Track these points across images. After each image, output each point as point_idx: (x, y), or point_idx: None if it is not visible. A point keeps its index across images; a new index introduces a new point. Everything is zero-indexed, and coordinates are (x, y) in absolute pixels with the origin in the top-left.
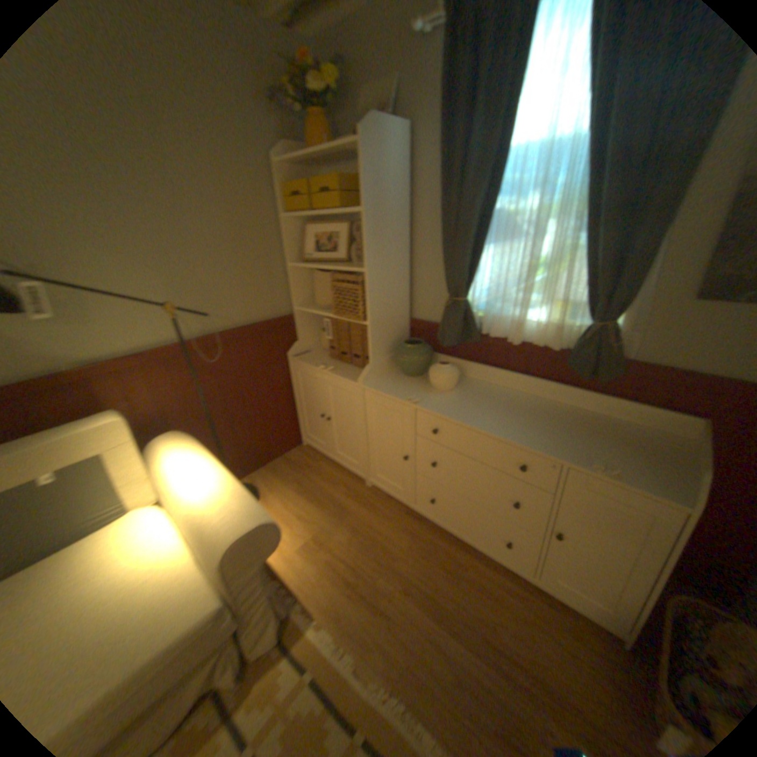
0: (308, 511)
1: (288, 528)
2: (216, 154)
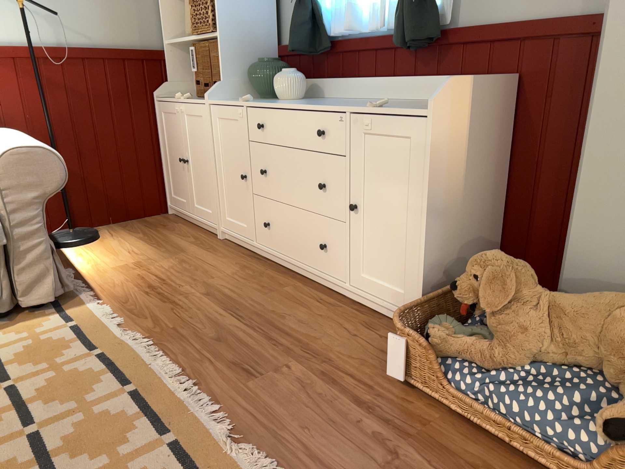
0: (144, 249)
1: (115, 256)
2: None
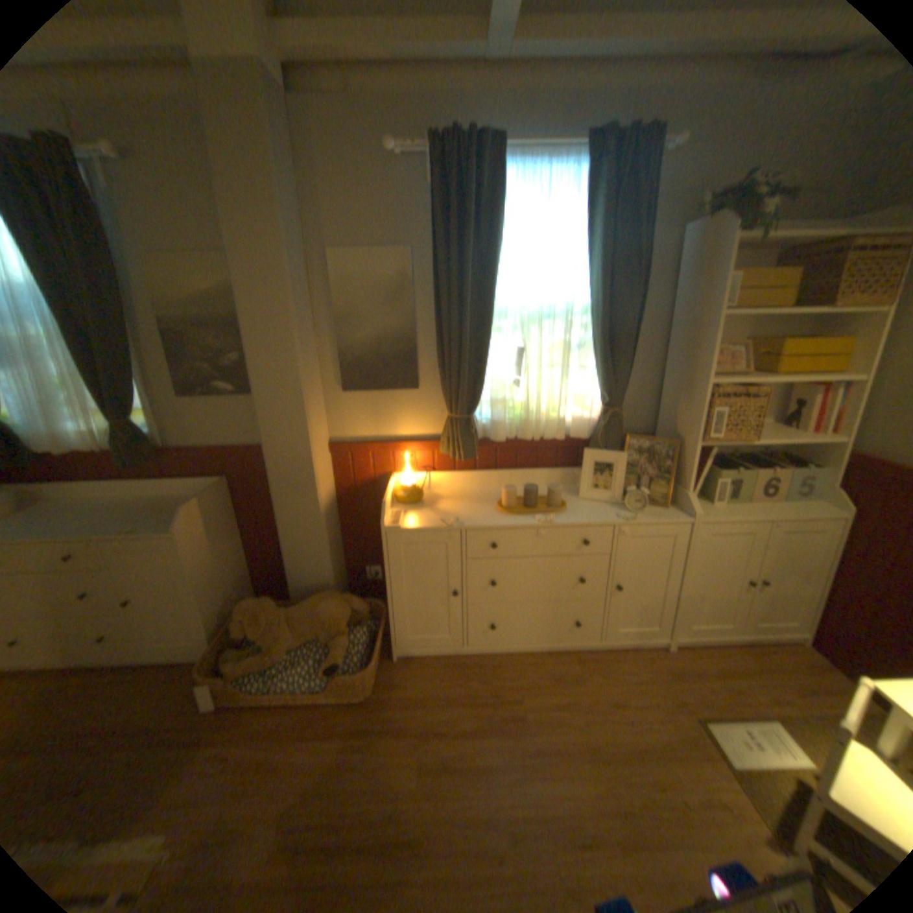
0: None
1: None
2: None
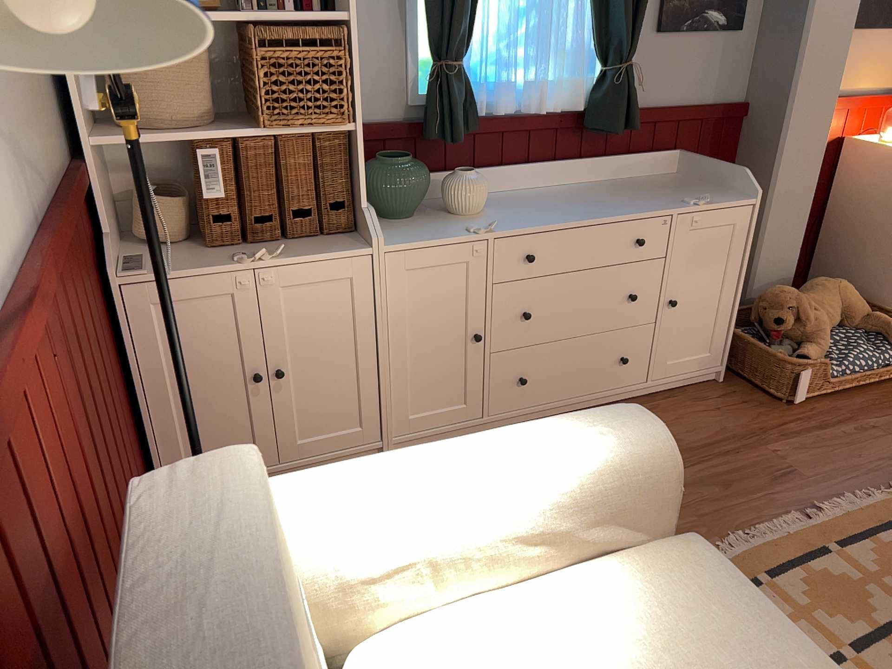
0: None
1: None
2: None
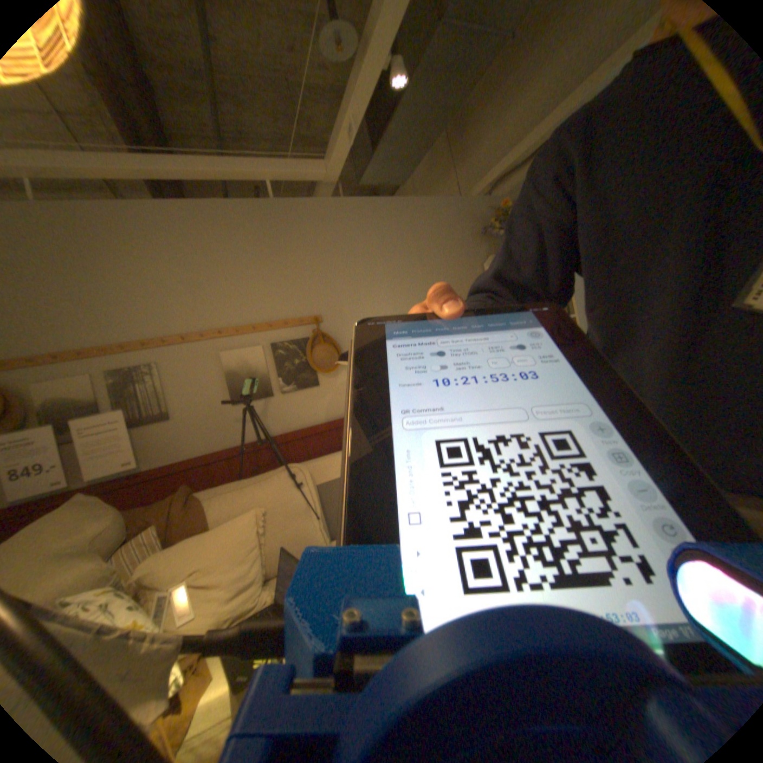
0: None
1: None
2: (452, 272)
